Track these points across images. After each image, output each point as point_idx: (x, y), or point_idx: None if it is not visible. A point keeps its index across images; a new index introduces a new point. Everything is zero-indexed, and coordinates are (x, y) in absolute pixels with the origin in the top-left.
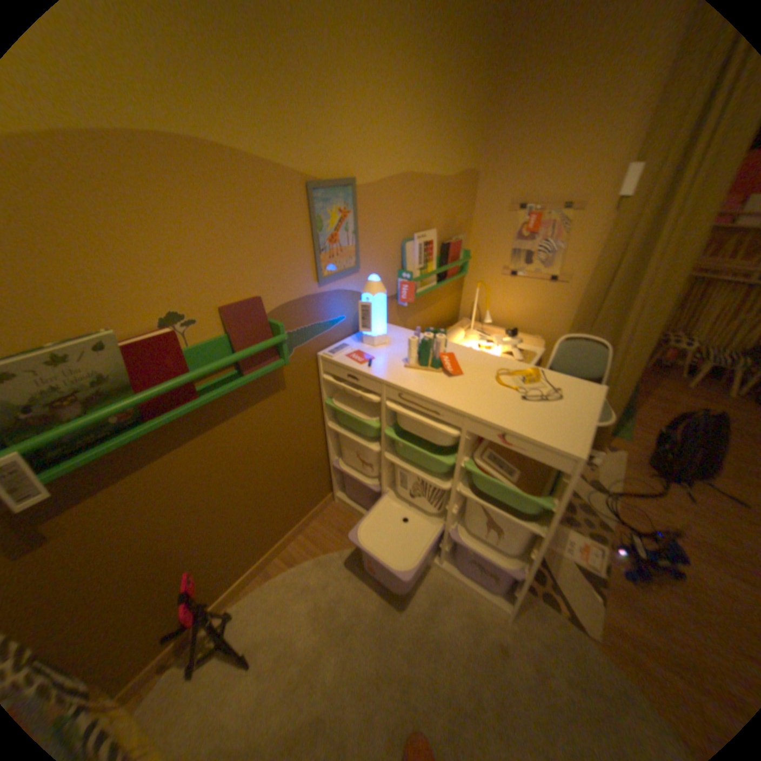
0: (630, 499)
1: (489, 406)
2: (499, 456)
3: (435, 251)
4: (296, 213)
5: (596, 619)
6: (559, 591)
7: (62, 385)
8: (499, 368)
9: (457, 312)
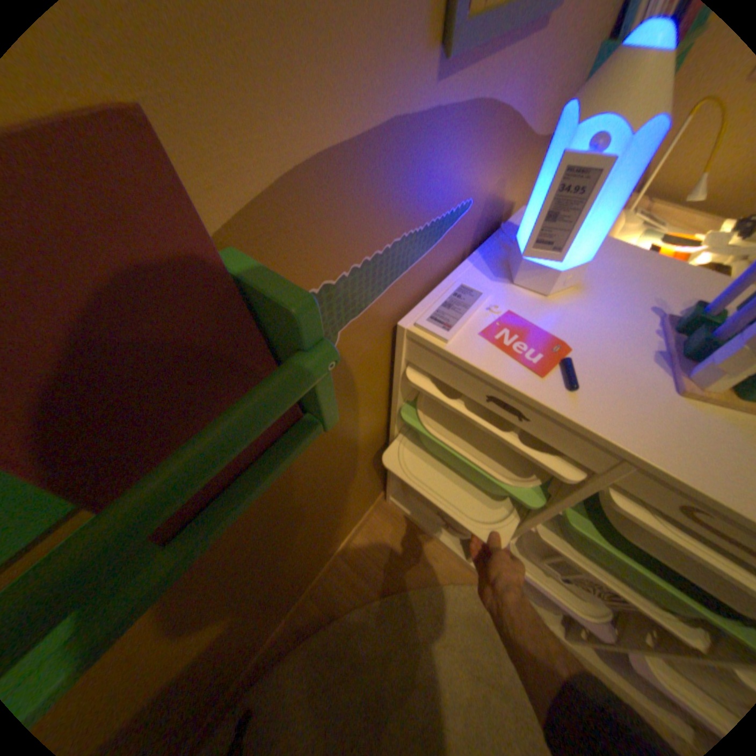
0: None
1: None
2: None
3: None
4: None
5: None
6: None
7: None
8: None
9: None
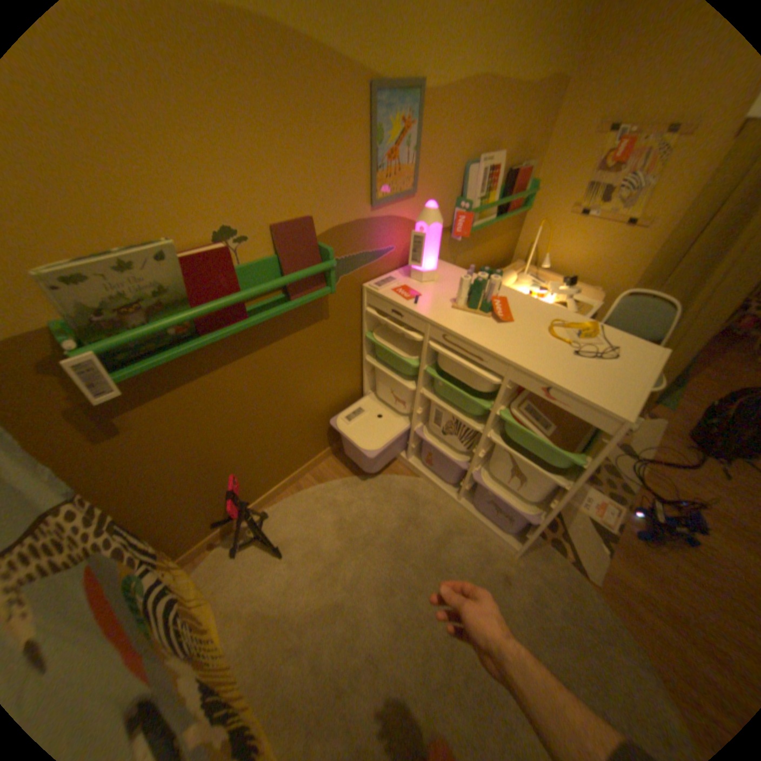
0: (660, 466)
1: (537, 357)
2: (536, 409)
3: (500, 179)
4: (355, 120)
5: (600, 567)
6: (569, 538)
7: (130, 293)
8: (553, 318)
9: (511, 252)
